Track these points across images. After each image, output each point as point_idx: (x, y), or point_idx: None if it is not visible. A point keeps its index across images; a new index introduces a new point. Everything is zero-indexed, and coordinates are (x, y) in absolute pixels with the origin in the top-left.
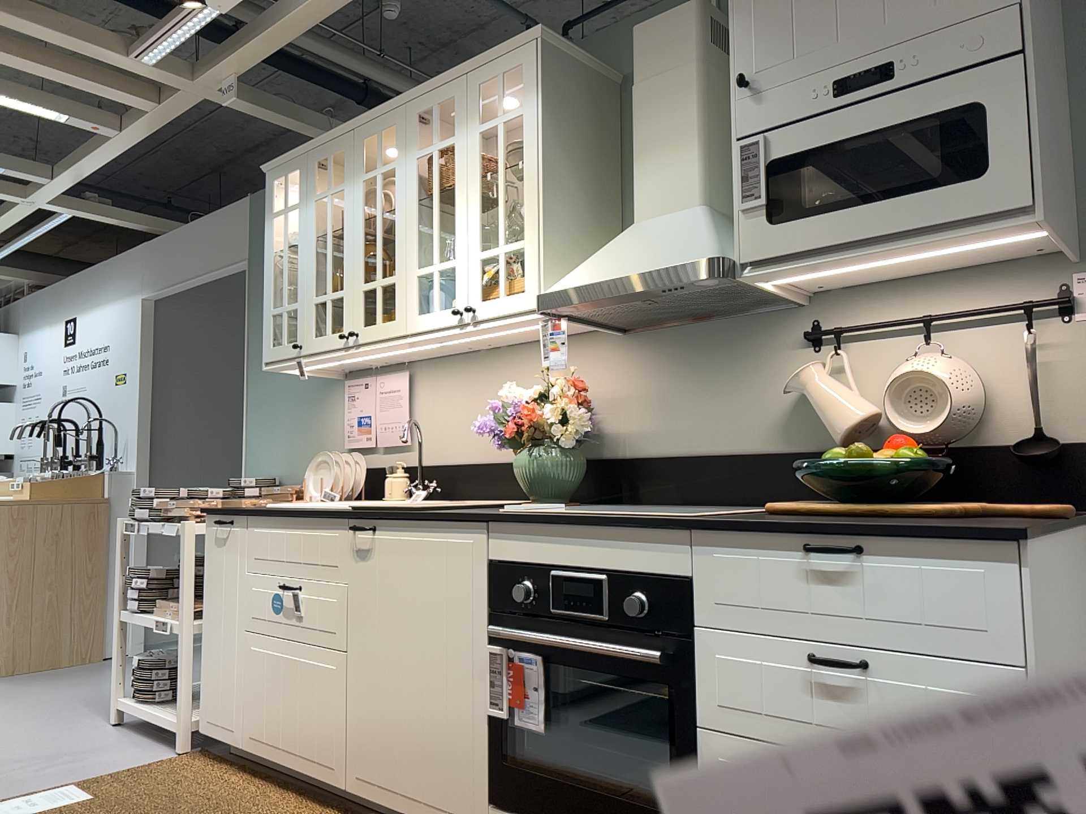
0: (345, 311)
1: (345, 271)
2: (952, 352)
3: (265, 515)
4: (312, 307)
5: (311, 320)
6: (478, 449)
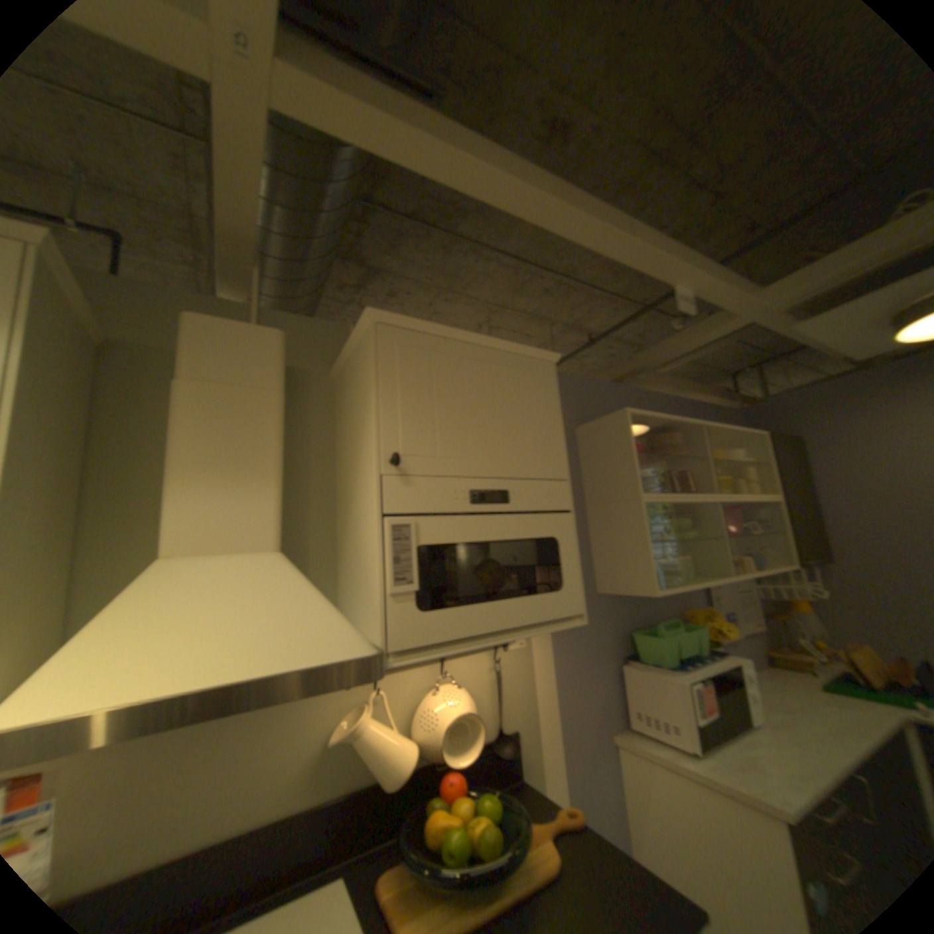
0: None
1: None
2: (451, 678)
3: None
4: None
5: None
6: None
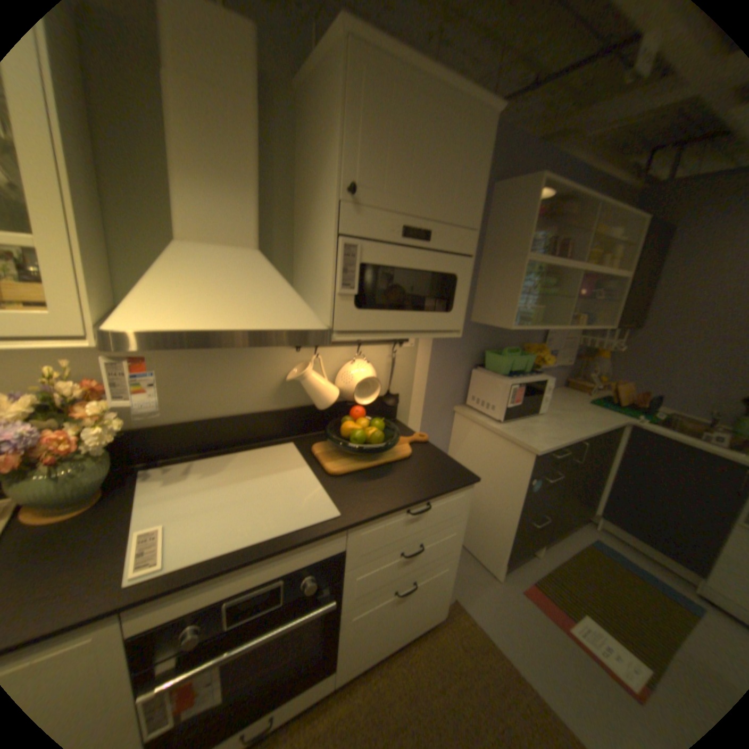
0: None
1: None
2: (363, 356)
3: None
4: None
5: None
6: None
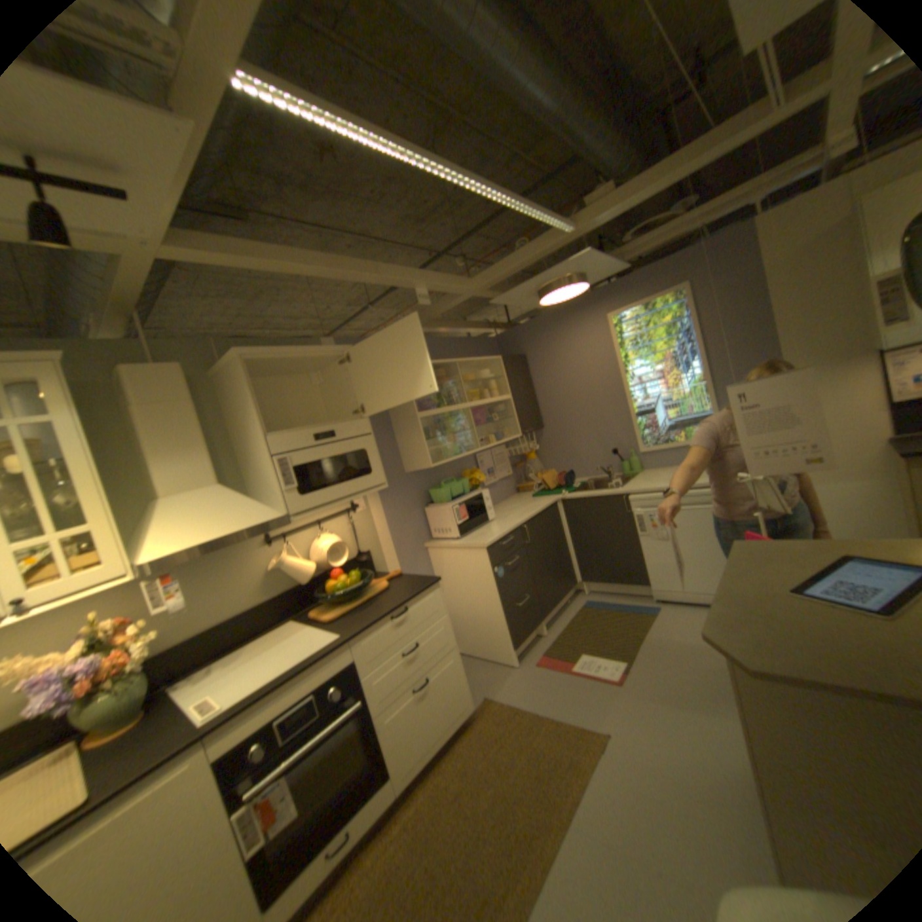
0: None
1: None
2: (325, 532)
3: None
4: None
5: None
6: None
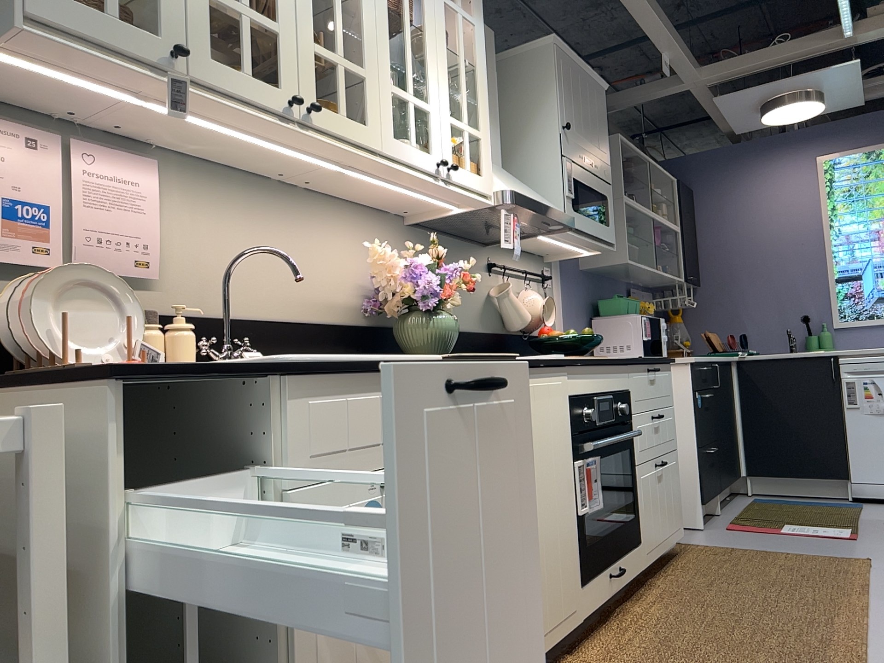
0: (285, 62)
1: (283, 0)
2: (526, 290)
3: (341, 371)
4: (204, 0)
5: (204, 23)
6: (273, 303)
